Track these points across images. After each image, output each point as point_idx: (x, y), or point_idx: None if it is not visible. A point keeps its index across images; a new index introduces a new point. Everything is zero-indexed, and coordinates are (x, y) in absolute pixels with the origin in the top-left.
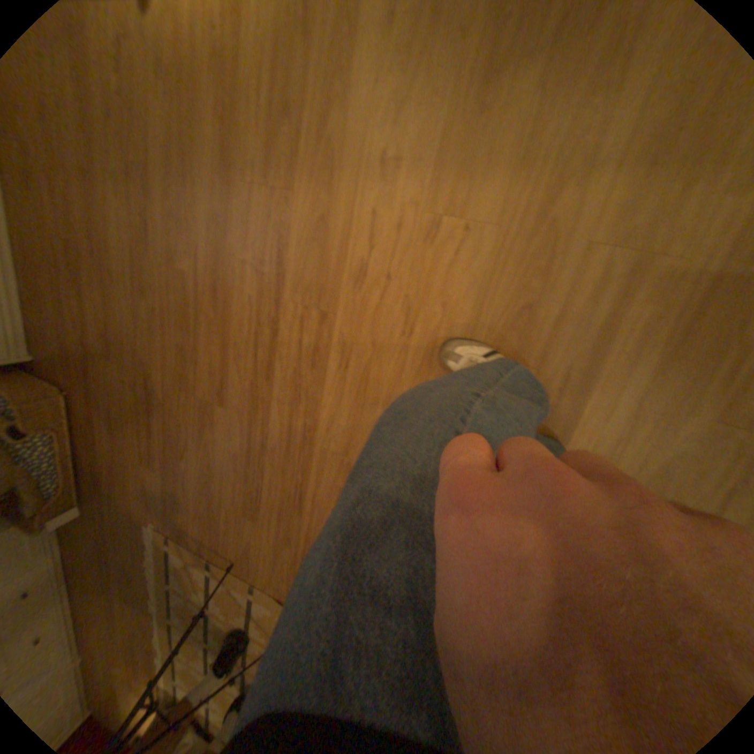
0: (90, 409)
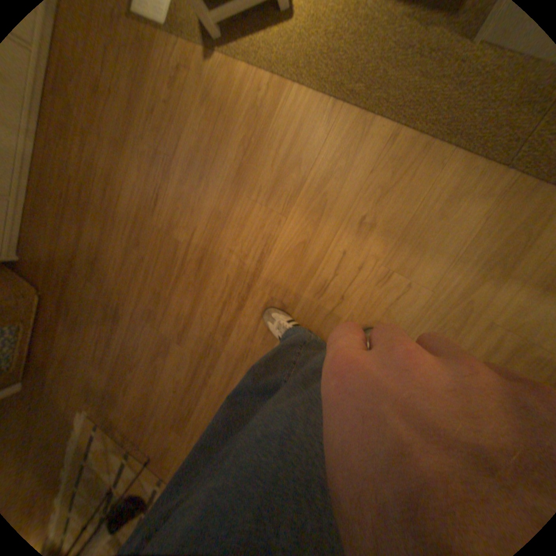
0: (60, 313)
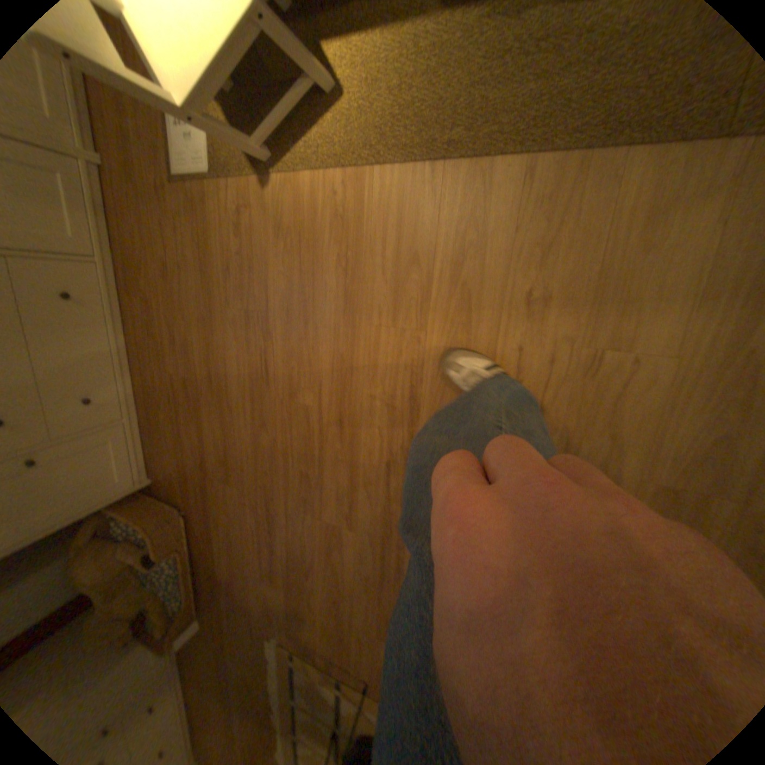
0: (210, 529)
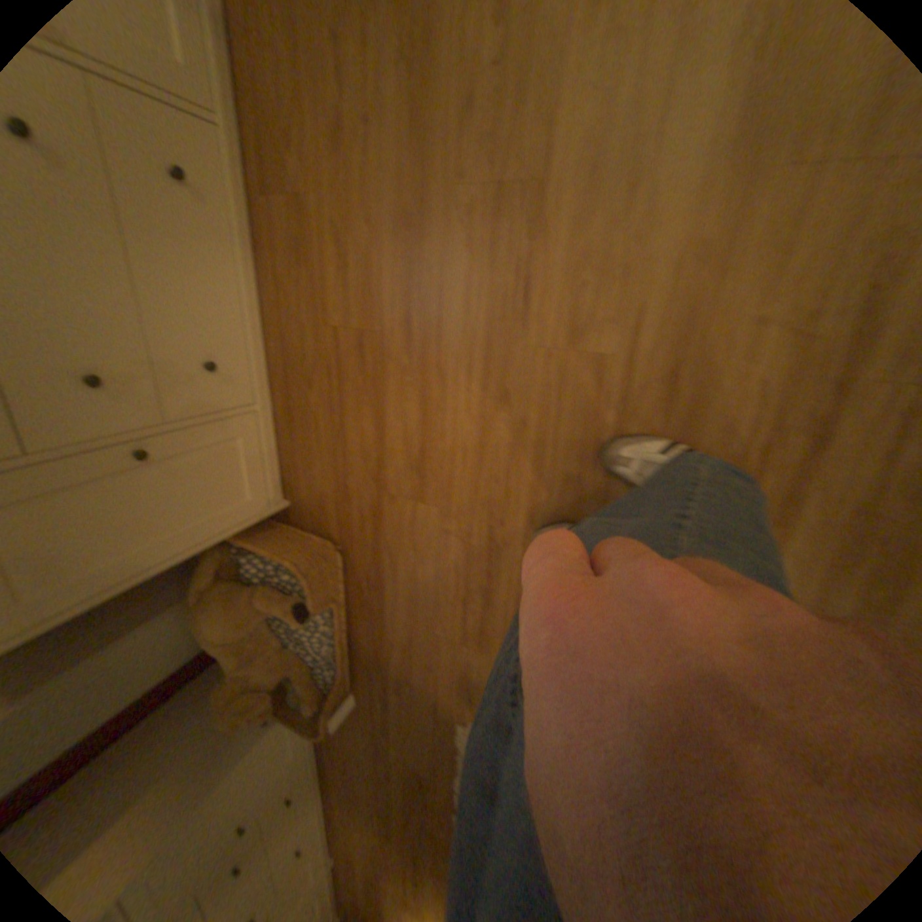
0: (384, 568)
